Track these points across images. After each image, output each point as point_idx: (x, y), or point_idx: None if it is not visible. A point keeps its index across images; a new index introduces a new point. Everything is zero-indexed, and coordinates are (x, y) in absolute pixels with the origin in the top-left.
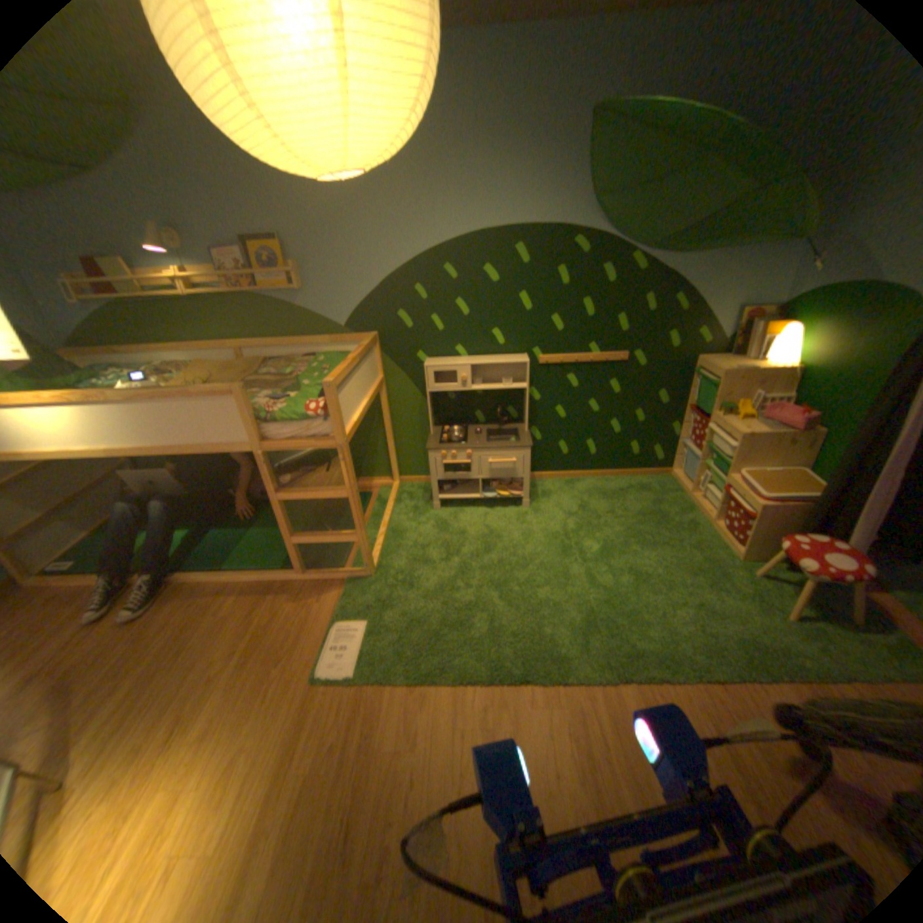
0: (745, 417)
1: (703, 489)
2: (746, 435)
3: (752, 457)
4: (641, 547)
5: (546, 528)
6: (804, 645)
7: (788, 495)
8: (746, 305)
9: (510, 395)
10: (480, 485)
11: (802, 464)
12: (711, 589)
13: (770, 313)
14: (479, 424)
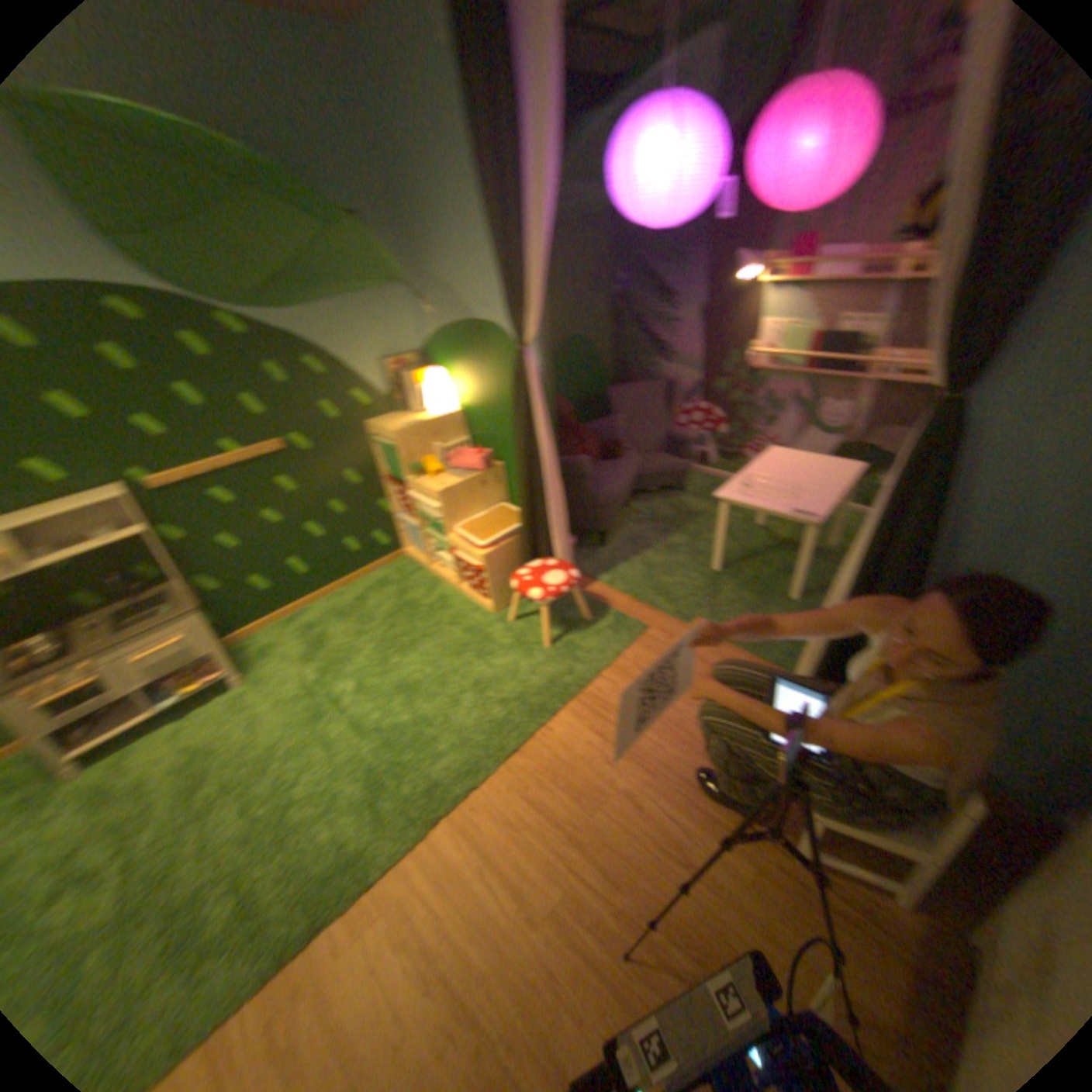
0: (434, 474)
1: (435, 559)
2: (439, 494)
3: (456, 512)
4: (399, 654)
5: (277, 699)
6: (560, 664)
7: (497, 535)
8: (383, 357)
9: (124, 549)
10: (141, 700)
11: (498, 500)
12: (477, 659)
13: (410, 361)
14: (90, 611)
